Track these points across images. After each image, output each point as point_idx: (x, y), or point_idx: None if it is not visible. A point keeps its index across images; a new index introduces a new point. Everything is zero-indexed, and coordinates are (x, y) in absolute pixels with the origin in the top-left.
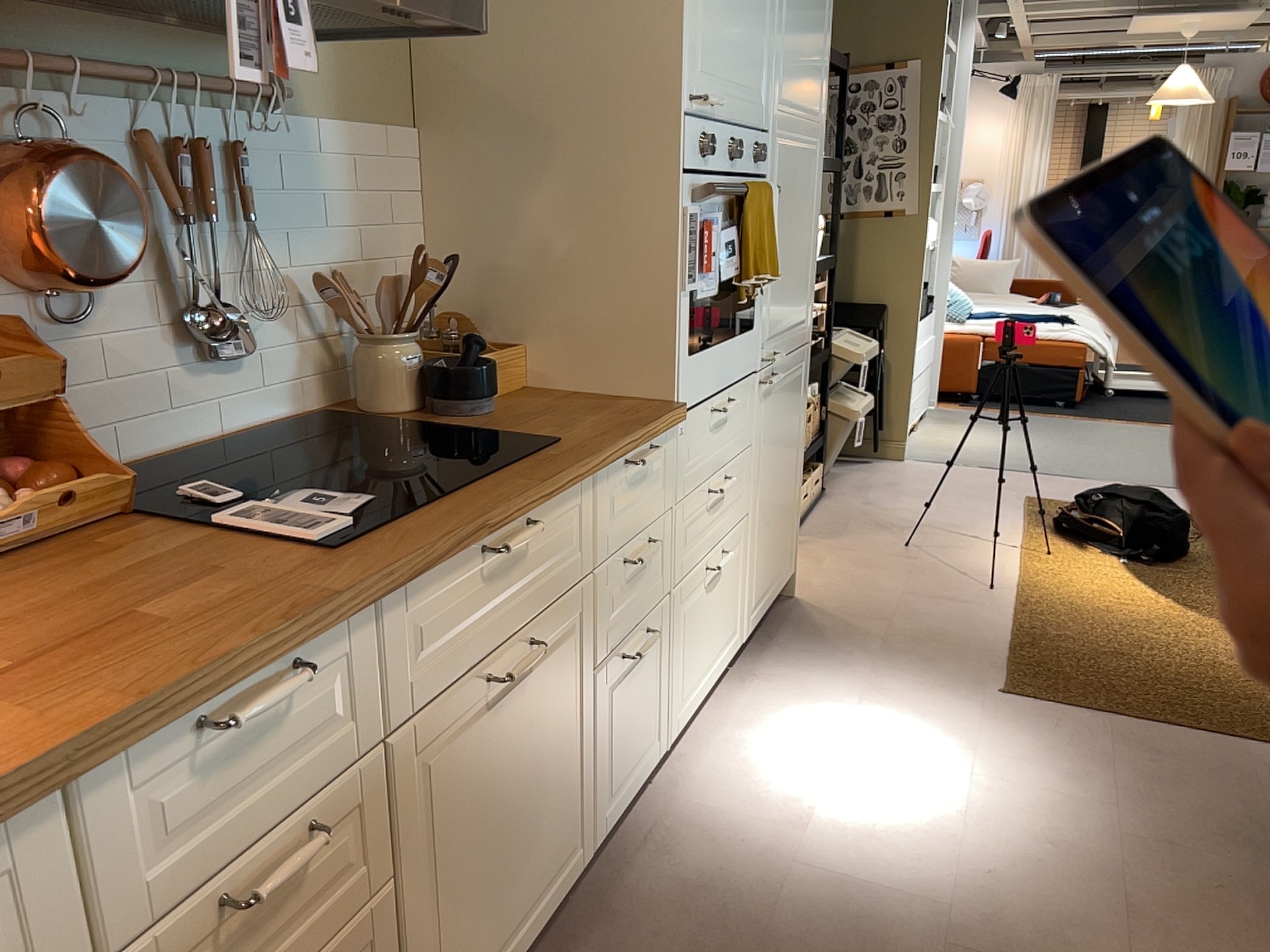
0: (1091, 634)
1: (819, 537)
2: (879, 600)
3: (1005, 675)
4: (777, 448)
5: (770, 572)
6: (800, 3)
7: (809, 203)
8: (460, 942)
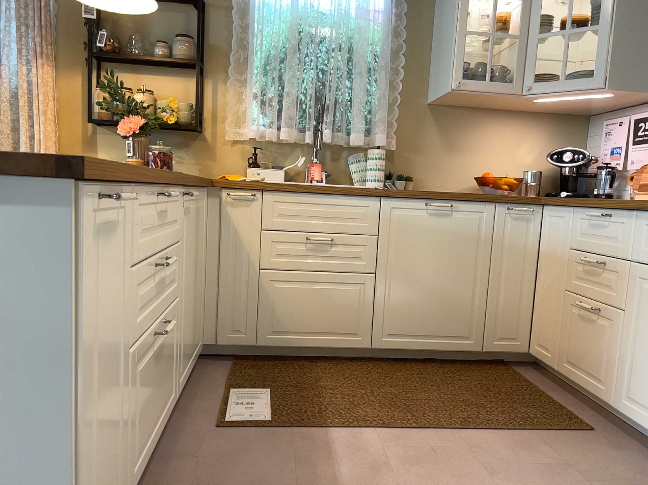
0: None
1: None
2: None
3: None
4: None
5: None
6: None
7: None
8: (645, 381)
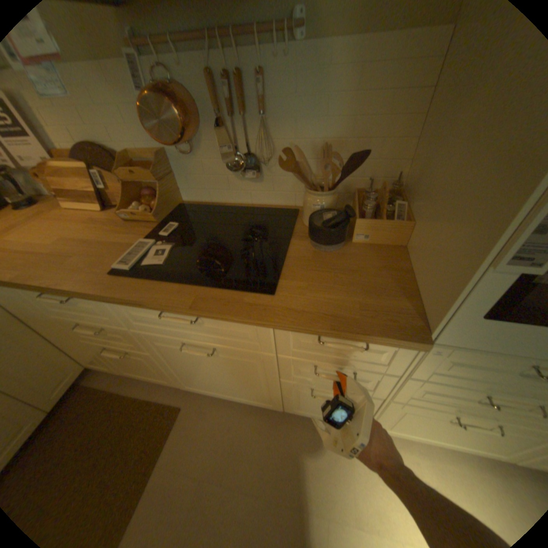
0: None
1: None
2: None
3: None
4: None
5: None
6: None
7: None
8: (193, 381)
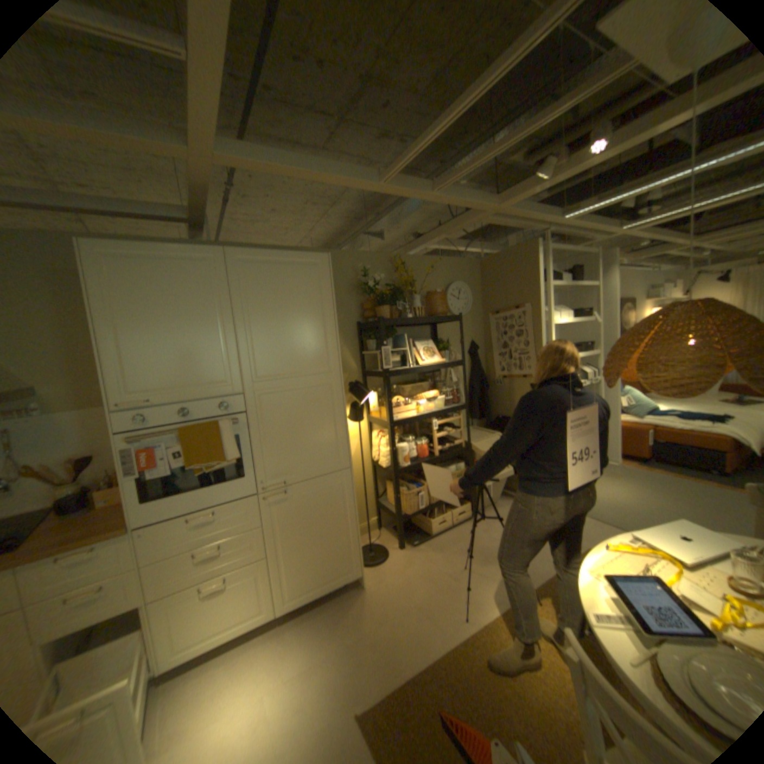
0: (474, 696)
1: (429, 550)
2: (396, 608)
3: (377, 704)
4: (303, 524)
5: (311, 582)
6: (274, 332)
7: (322, 409)
8: None
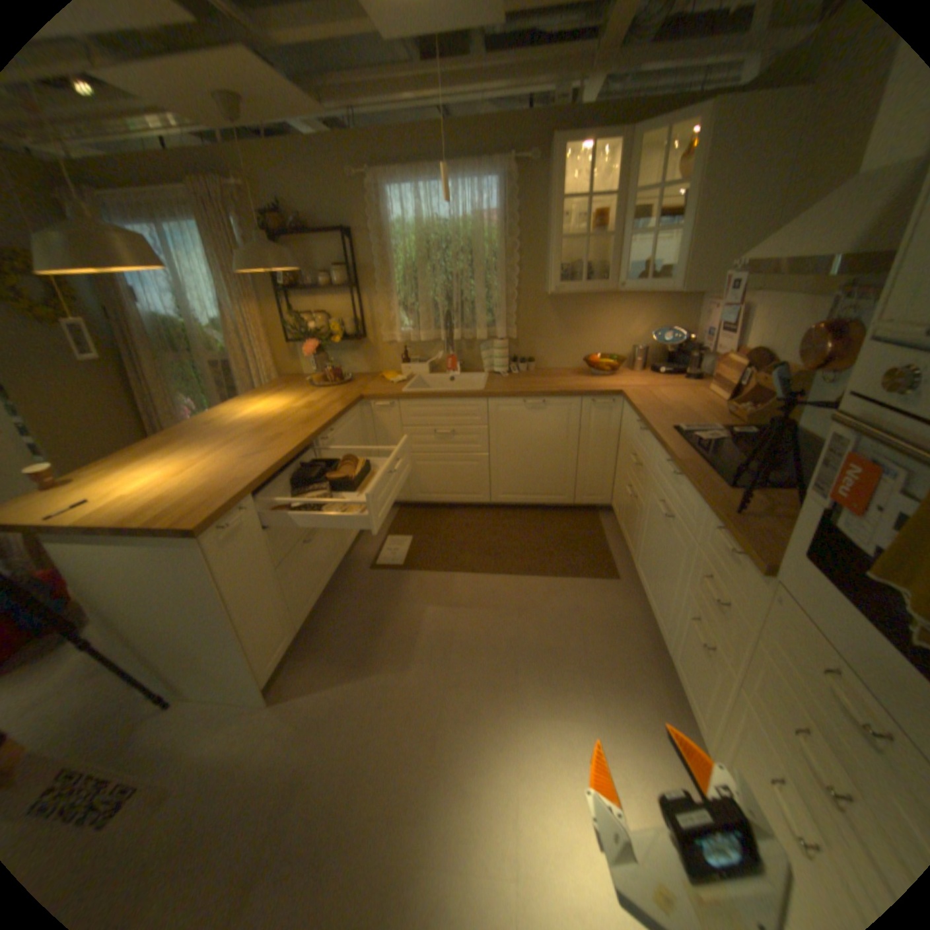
0: None
1: None
2: None
3: None
4: None
5: None
6: None
7: None
8: (645, 558)
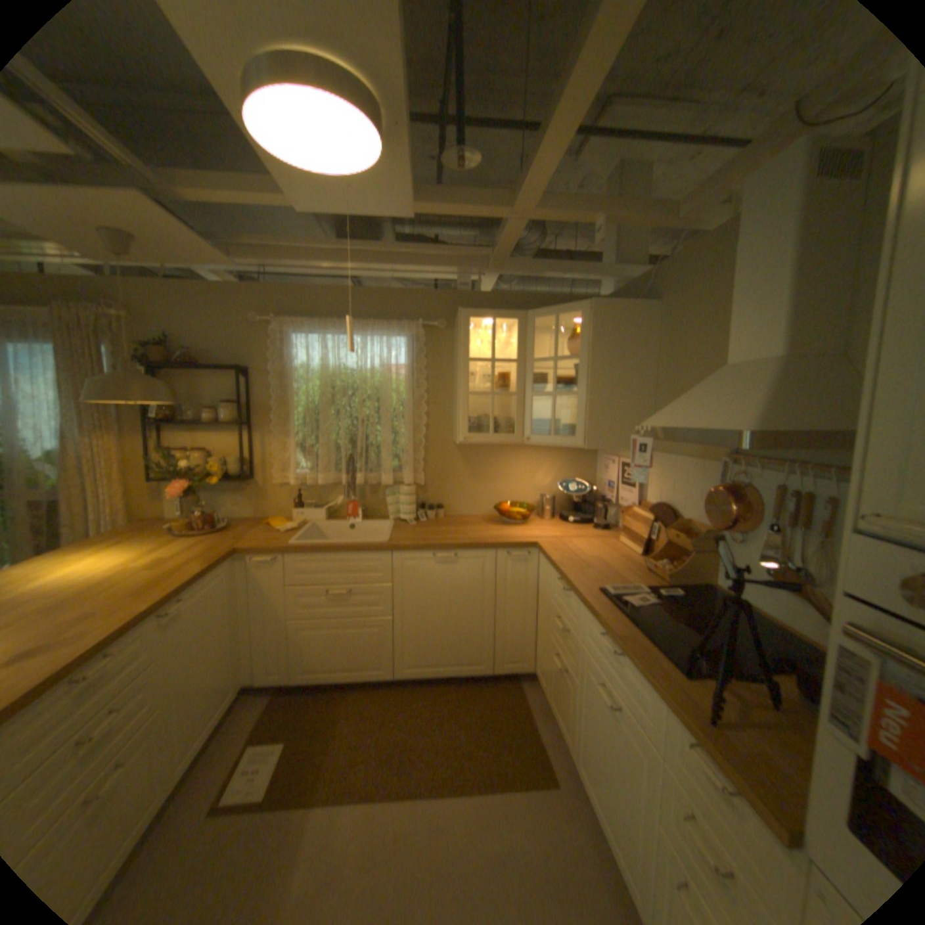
0: None
1: None
2: None
3: None
4: None
5: None
6: None
7: None
8: (589, 759)
